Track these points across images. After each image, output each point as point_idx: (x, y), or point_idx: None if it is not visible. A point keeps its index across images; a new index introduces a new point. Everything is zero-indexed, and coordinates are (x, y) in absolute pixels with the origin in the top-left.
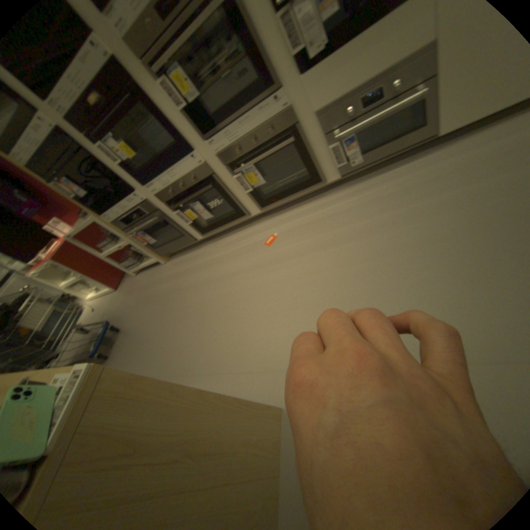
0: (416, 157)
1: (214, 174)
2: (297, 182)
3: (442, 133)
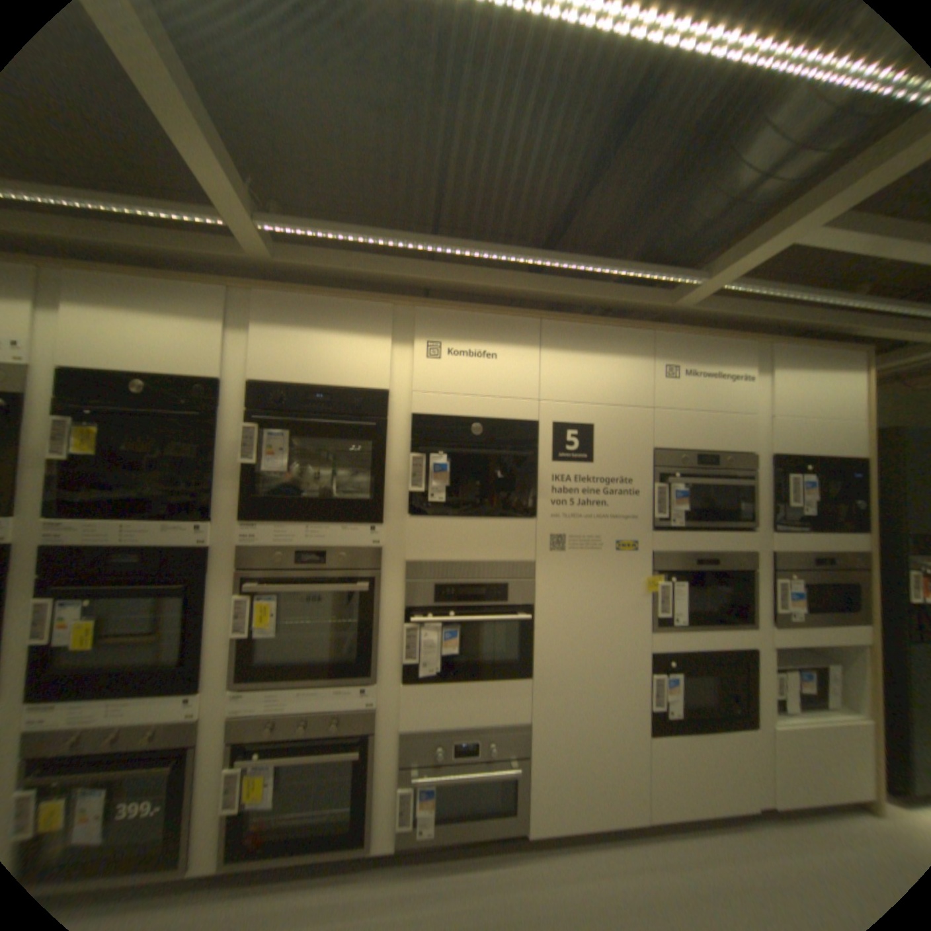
0: (500, 861)
1: (190, 748)
2: (316, 825)
3: (531, 836)
